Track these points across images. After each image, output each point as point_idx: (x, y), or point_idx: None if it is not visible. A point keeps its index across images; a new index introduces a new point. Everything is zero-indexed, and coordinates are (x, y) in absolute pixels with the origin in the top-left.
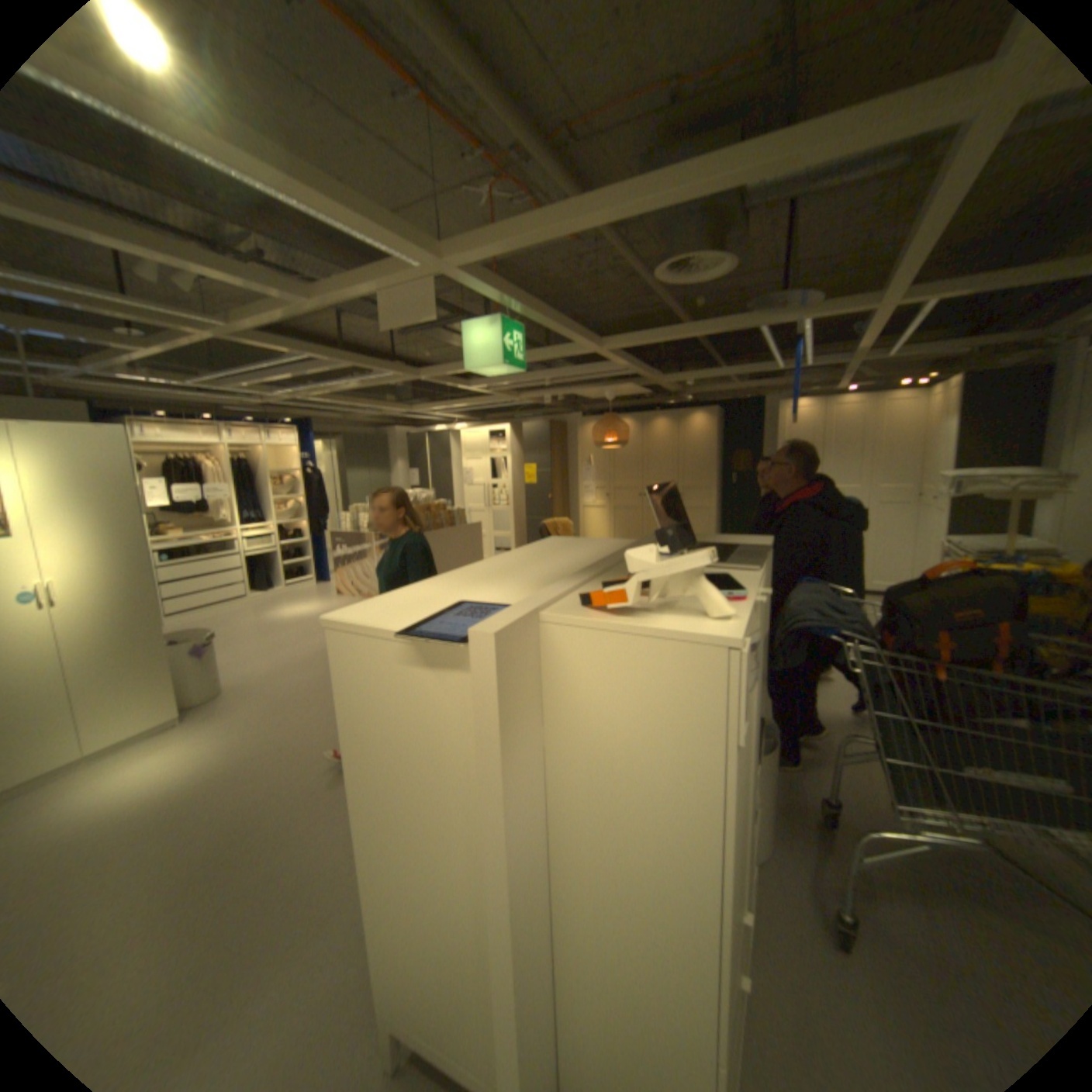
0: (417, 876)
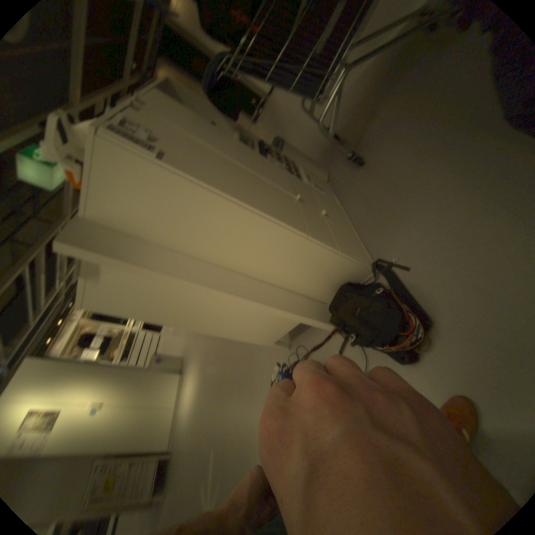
0: (207, 312)
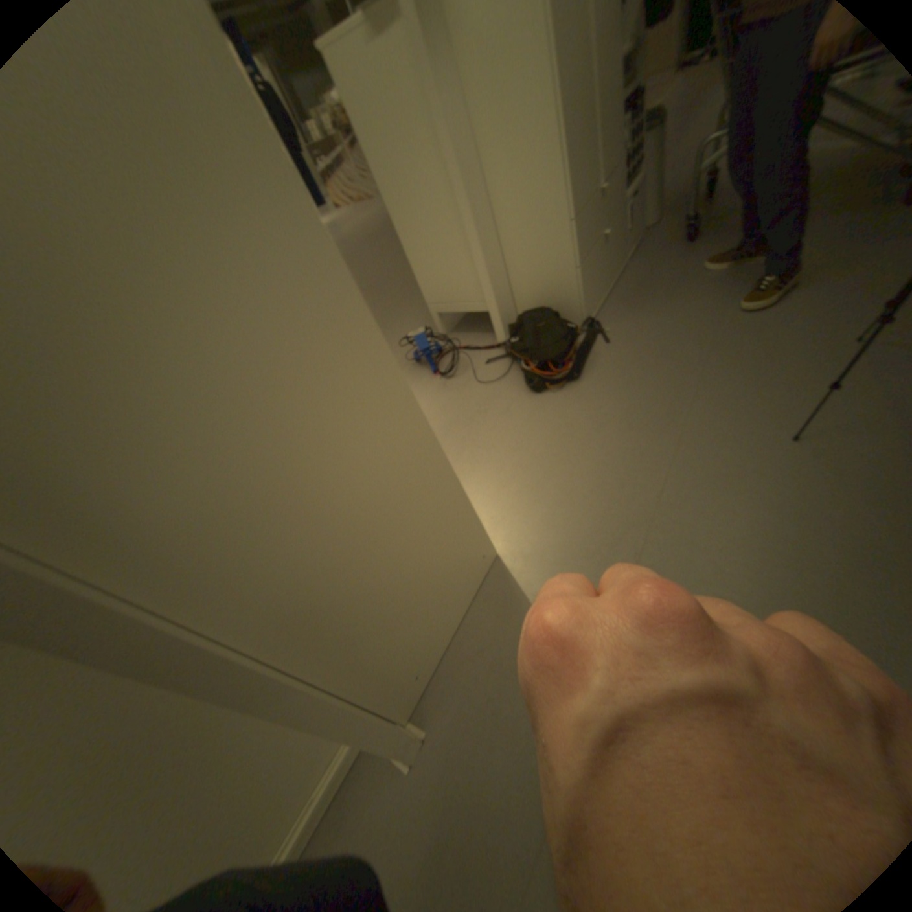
0: (422, 198)
